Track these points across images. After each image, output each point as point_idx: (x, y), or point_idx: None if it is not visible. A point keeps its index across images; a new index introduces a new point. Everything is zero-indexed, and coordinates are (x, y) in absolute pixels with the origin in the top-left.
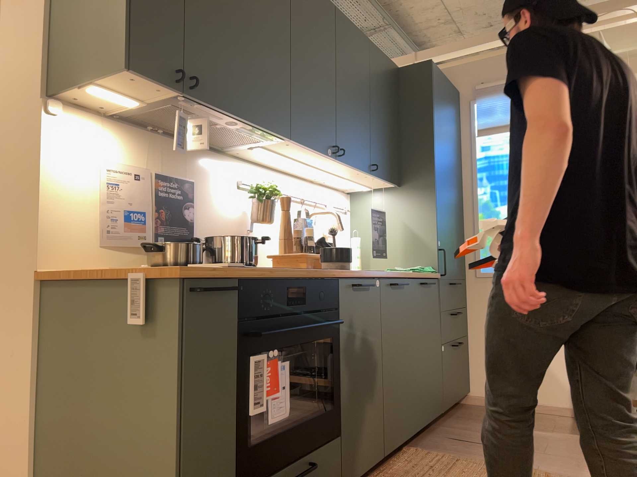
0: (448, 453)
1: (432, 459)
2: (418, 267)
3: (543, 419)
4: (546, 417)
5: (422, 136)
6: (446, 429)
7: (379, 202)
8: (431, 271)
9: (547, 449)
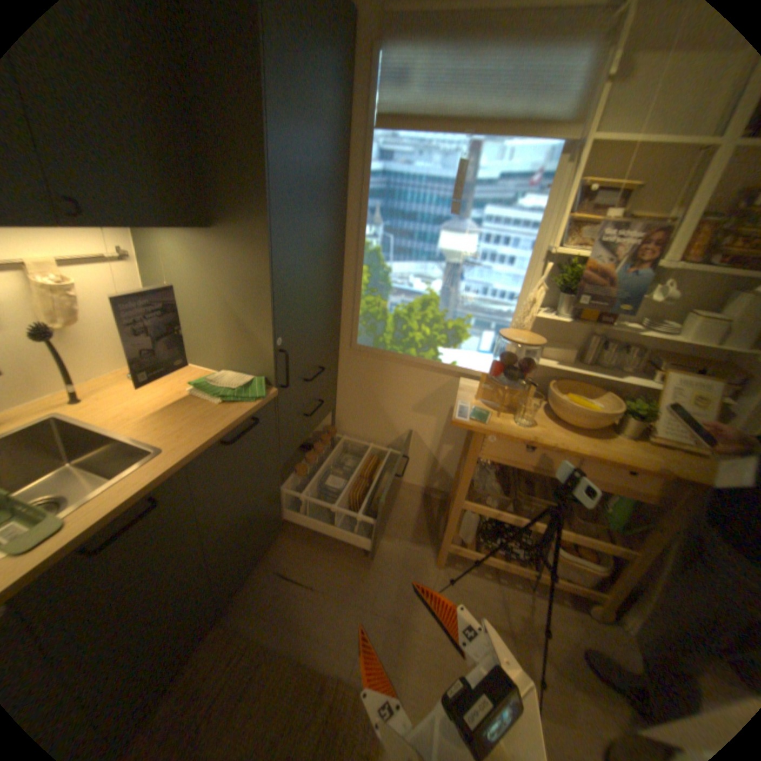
0: (257, 630)
1: (225, 666)
2: (238, 385)
3: (393, 502)
4: (397, 497)
5: (241, 119)
6: (282, 544)
7: (180, 249)
8: (255, 397)
9: (377, 595)
